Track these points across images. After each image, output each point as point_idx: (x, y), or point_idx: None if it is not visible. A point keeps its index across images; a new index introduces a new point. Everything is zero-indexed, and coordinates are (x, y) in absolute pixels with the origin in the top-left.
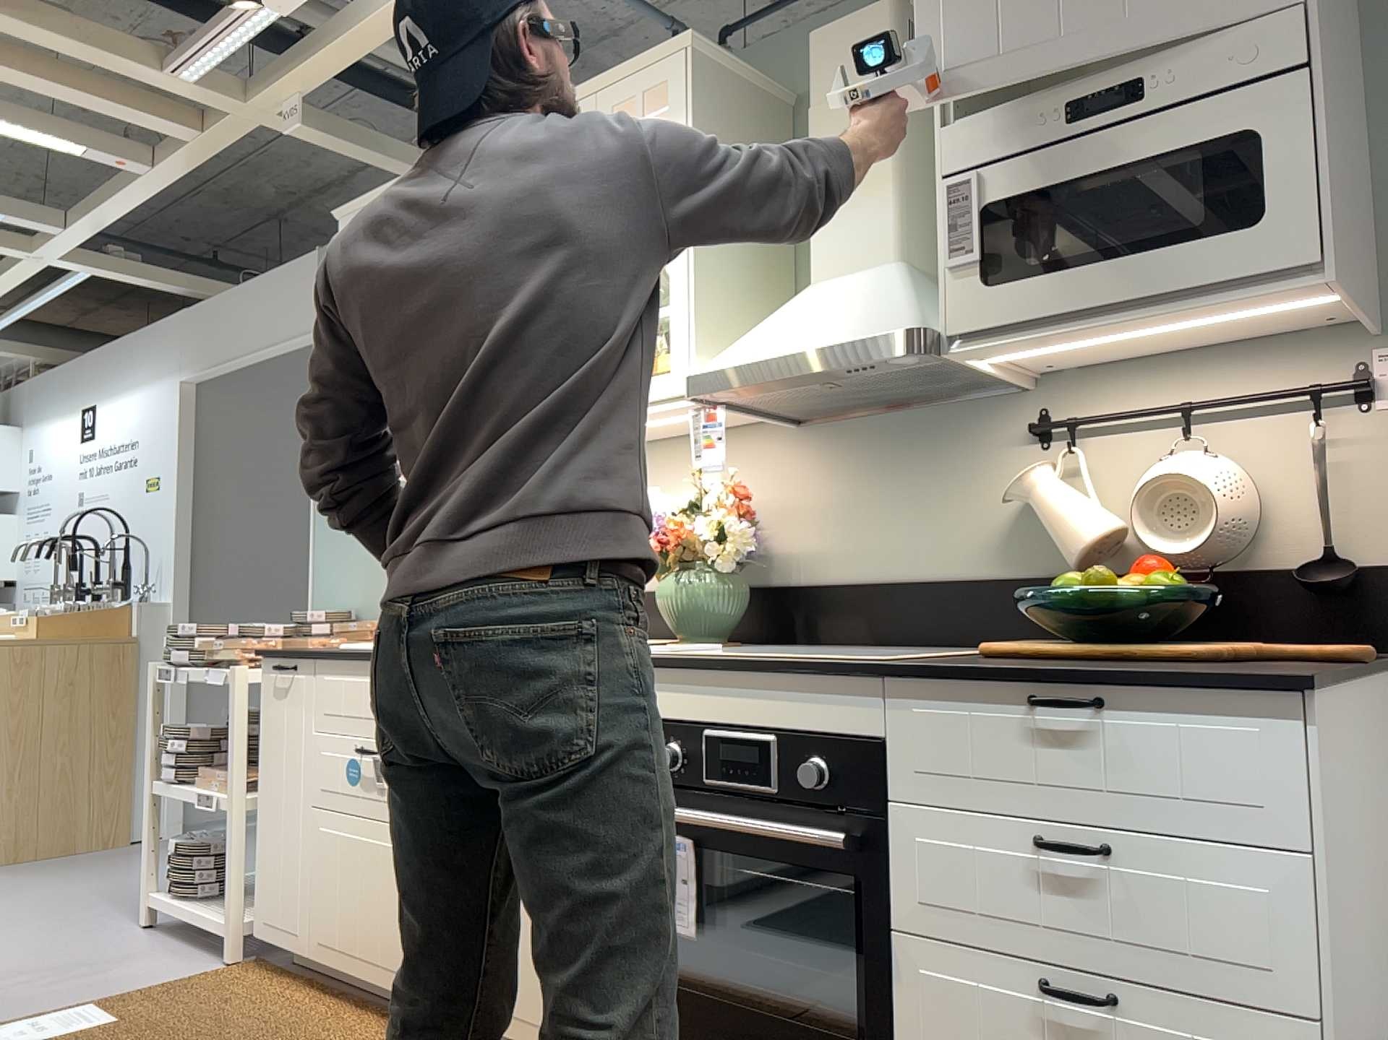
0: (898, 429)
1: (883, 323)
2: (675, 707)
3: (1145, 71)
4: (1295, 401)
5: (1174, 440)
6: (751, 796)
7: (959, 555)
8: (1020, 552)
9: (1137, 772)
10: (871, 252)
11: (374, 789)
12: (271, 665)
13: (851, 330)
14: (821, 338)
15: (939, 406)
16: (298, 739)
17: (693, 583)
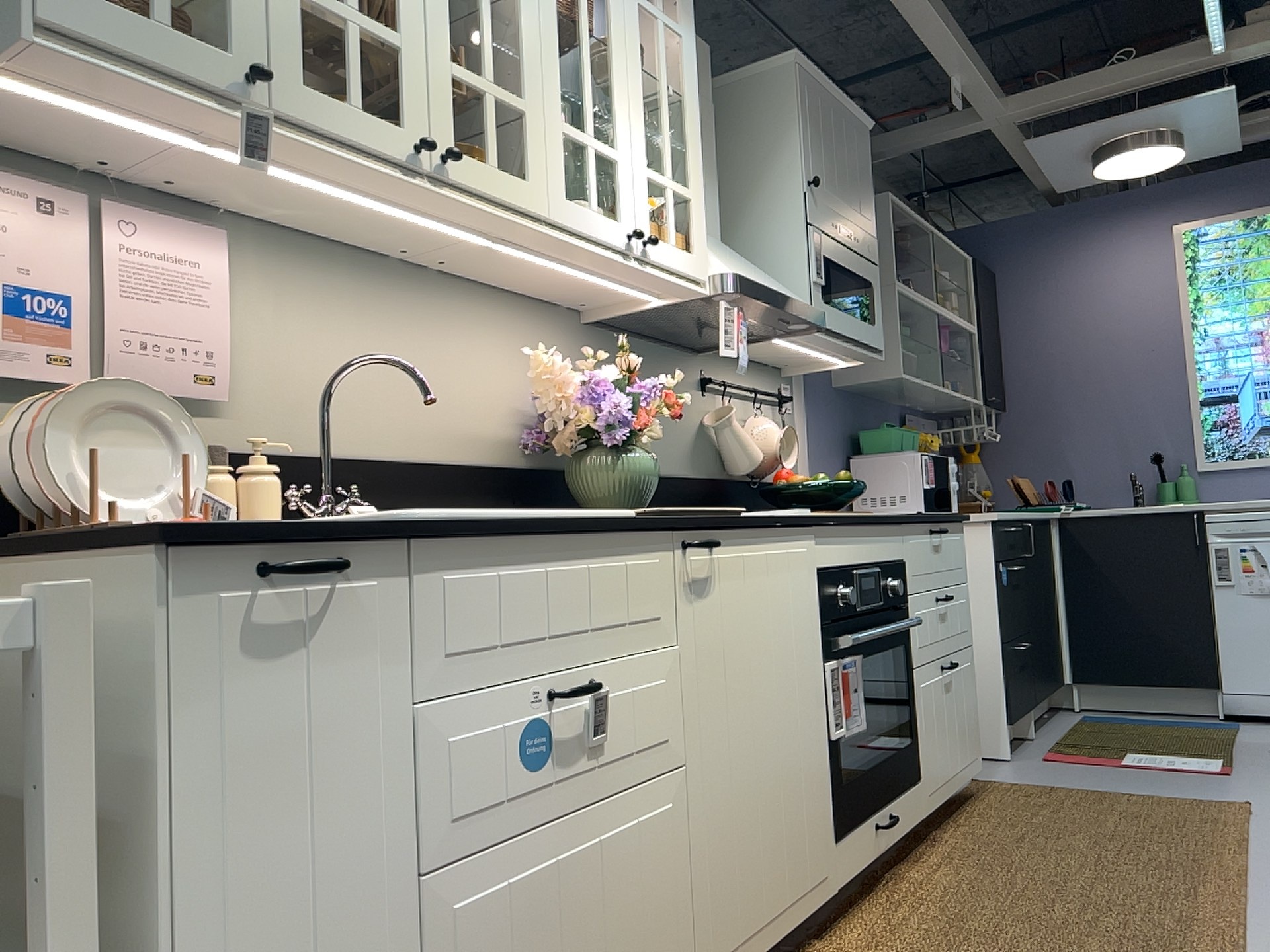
0: (645, 354)
1: (803, 300)
2: (841, 555)
3: (856, 231)
4: (771, 400)
5: (745, 407)
6: (872, 611)
7: (677, 459)
8: (701, 461)
9: (949, 560)
10: (714, 226)
11: (581, 754)
12: (208, 568)
13: (792, 295)
14: (781, 290)
15: (665, 346)
16: (360, 737)
17: (640, 459)
